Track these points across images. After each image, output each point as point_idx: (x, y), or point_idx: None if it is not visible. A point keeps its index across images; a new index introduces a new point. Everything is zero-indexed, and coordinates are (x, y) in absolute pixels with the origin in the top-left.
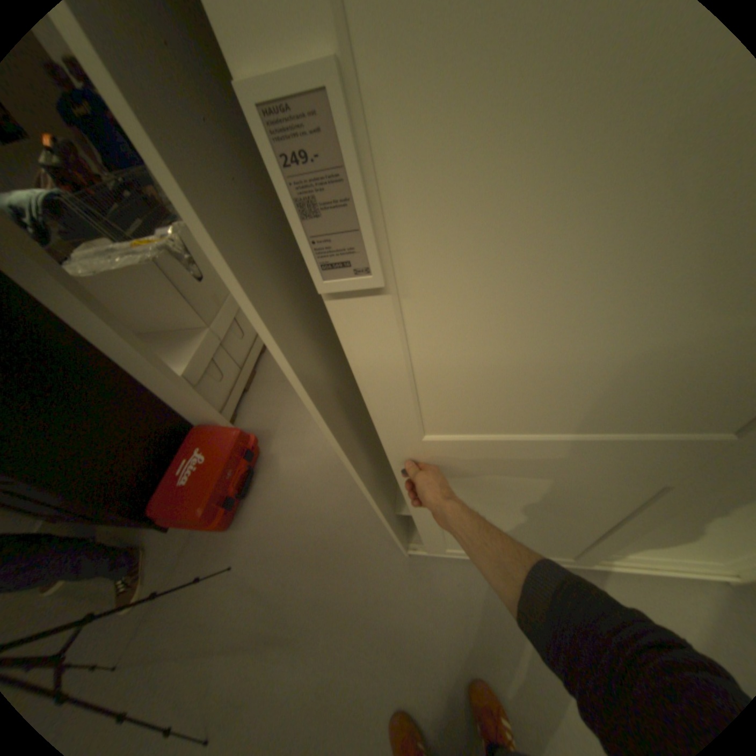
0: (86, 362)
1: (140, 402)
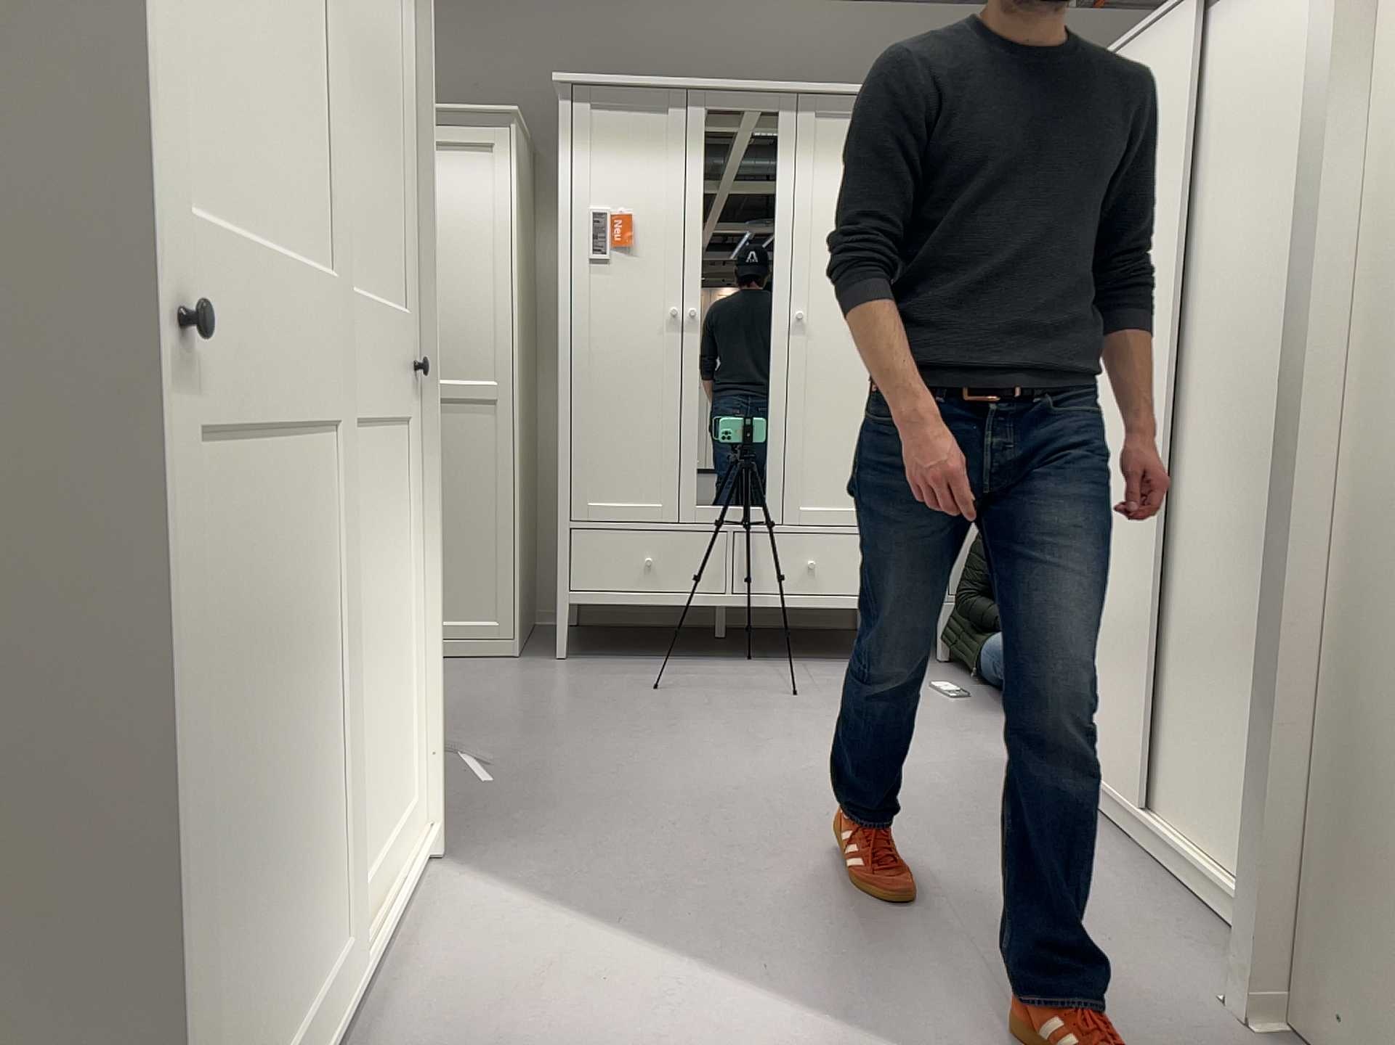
0: None
1: None
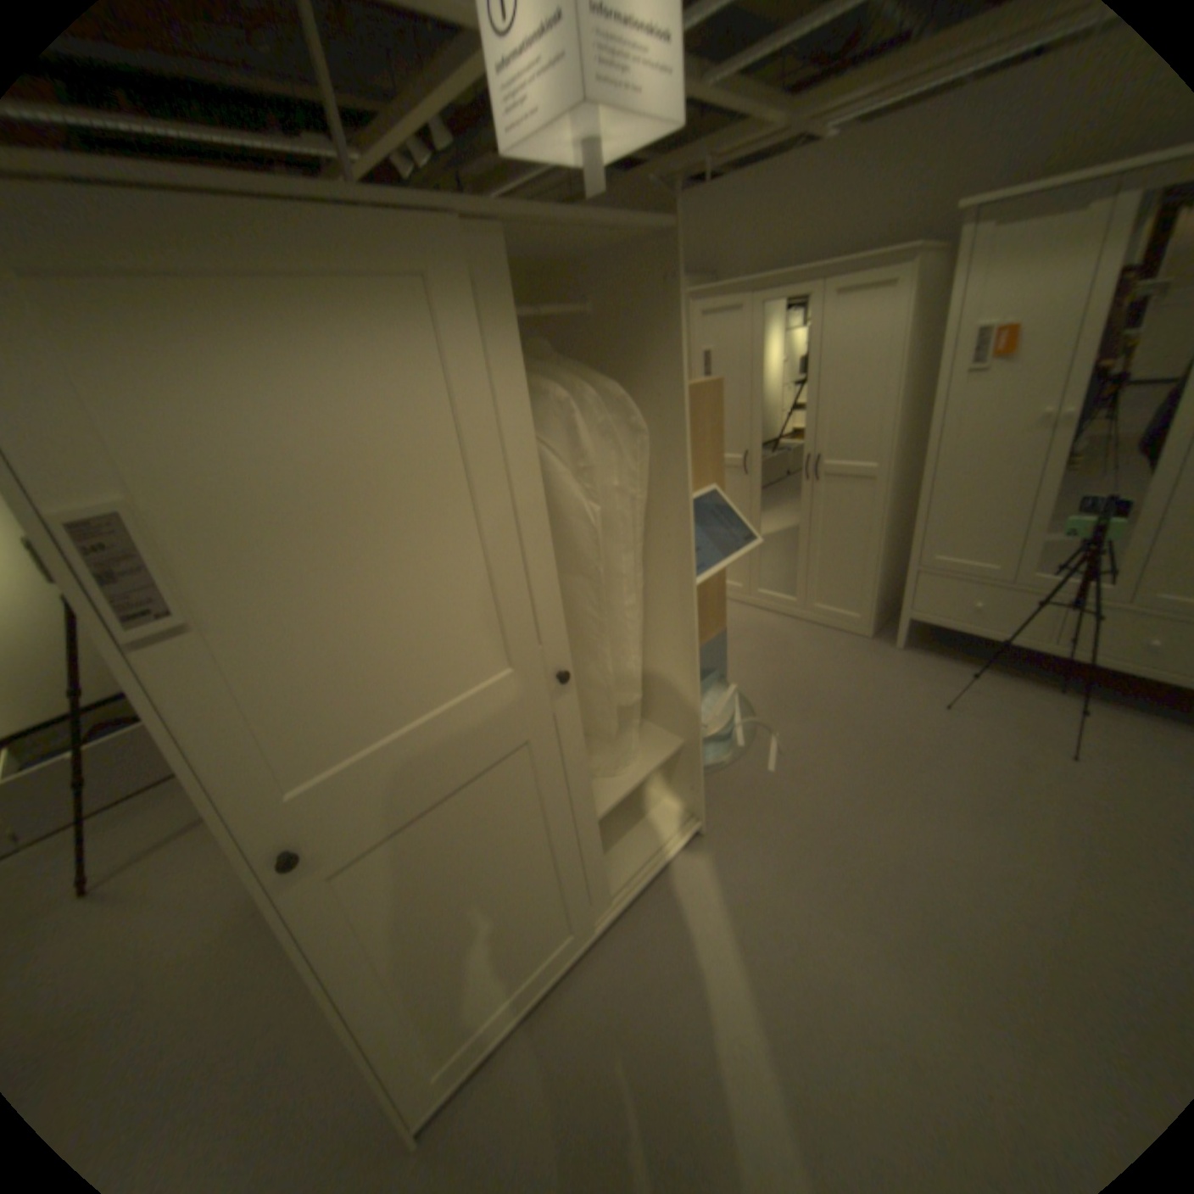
0: None
1: None
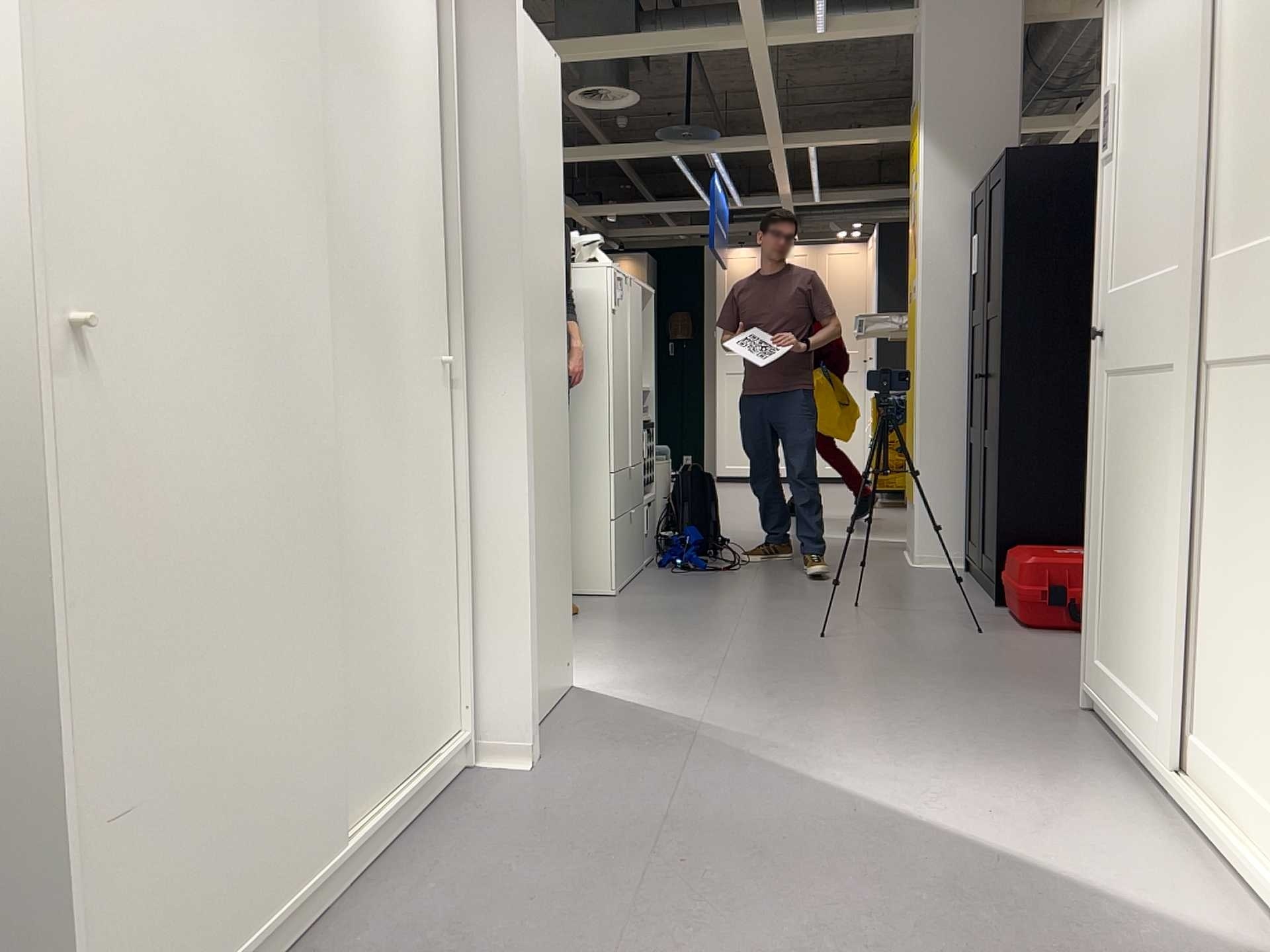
0: None
1: None
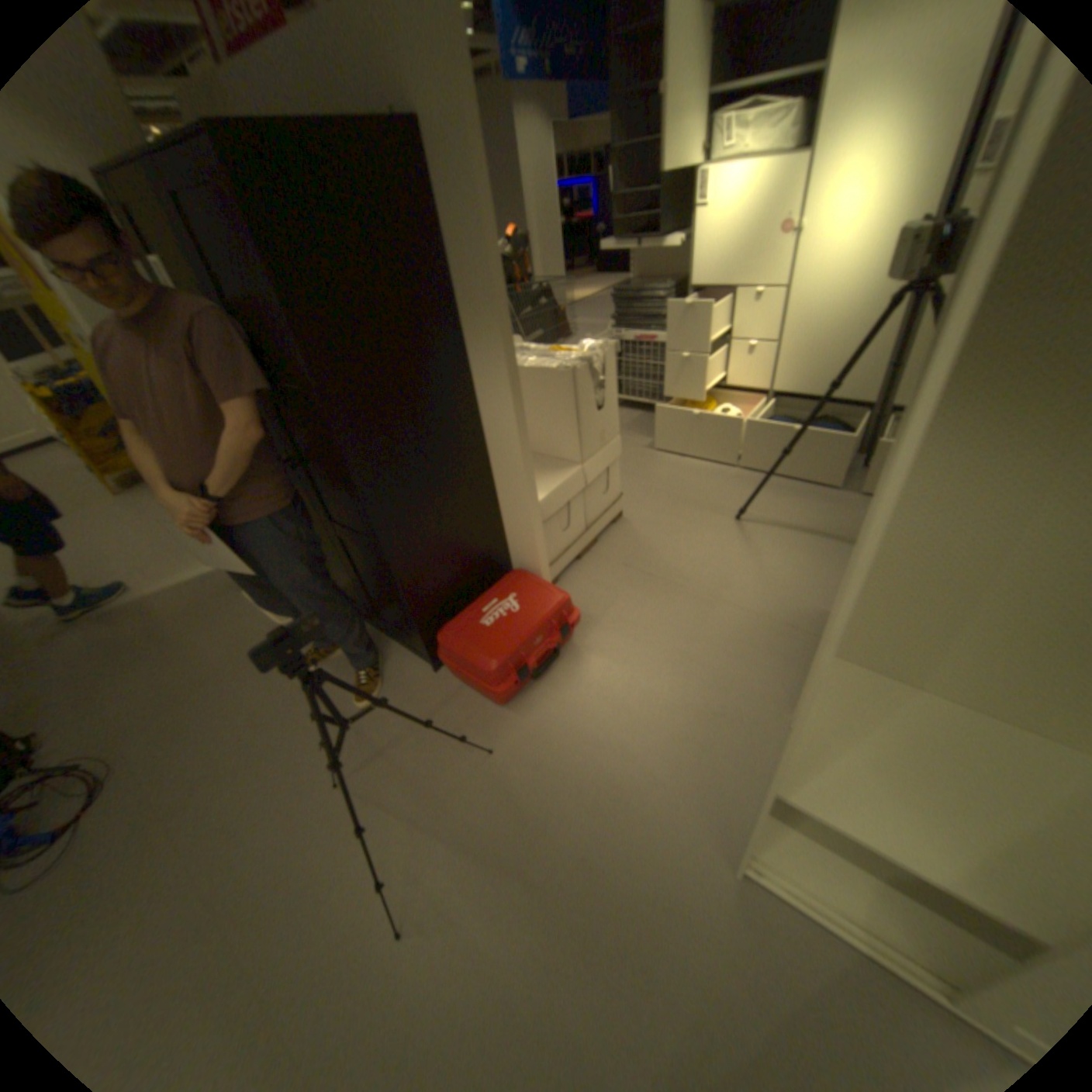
0: (472, 447)
1: (487, 513)
